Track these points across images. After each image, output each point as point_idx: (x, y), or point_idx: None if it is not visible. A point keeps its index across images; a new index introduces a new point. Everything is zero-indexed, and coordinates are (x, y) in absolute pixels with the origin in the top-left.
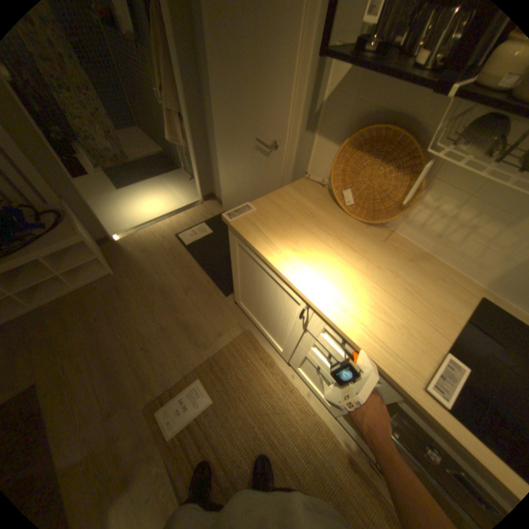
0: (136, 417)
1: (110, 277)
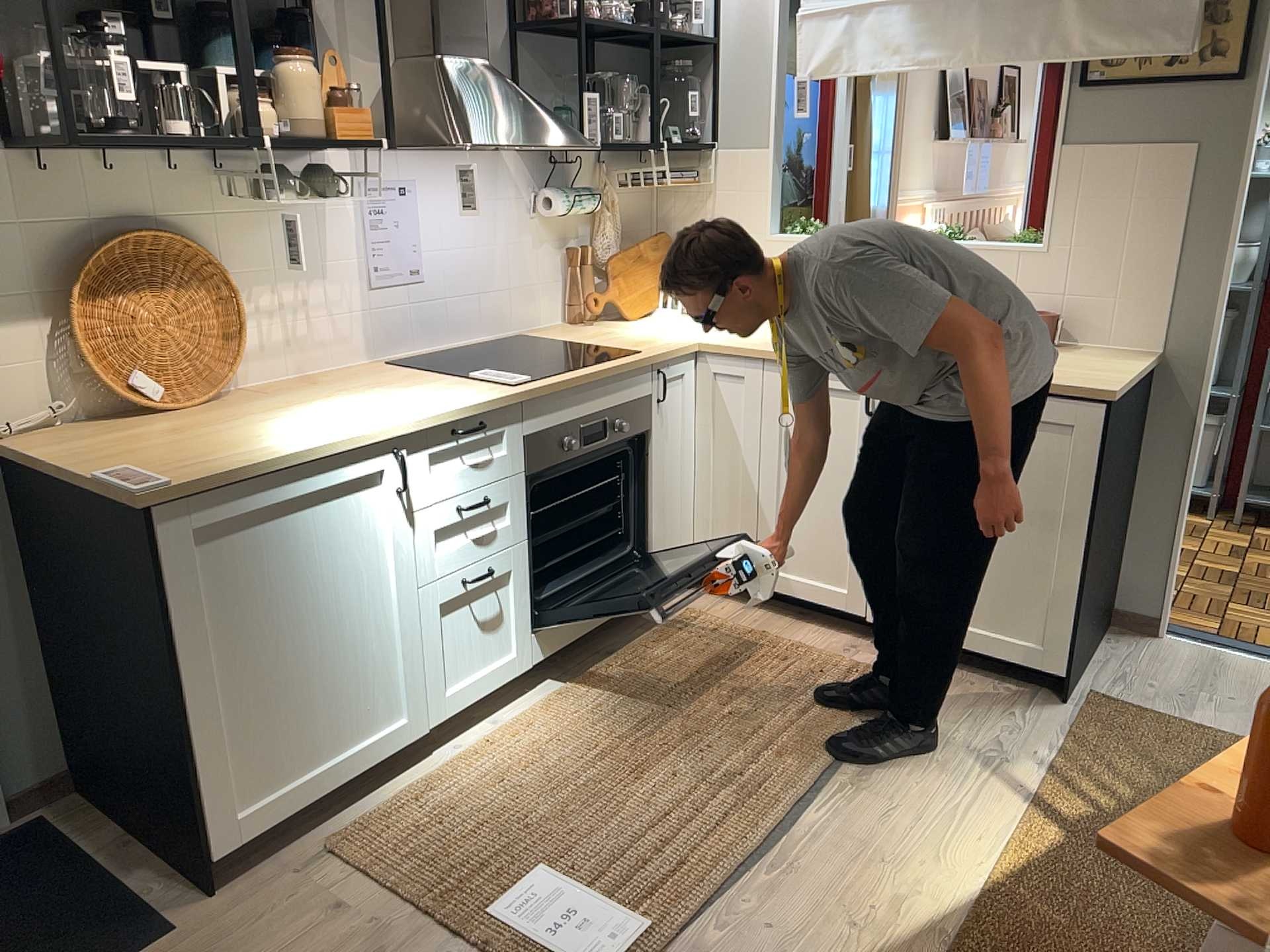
0: None
1: None
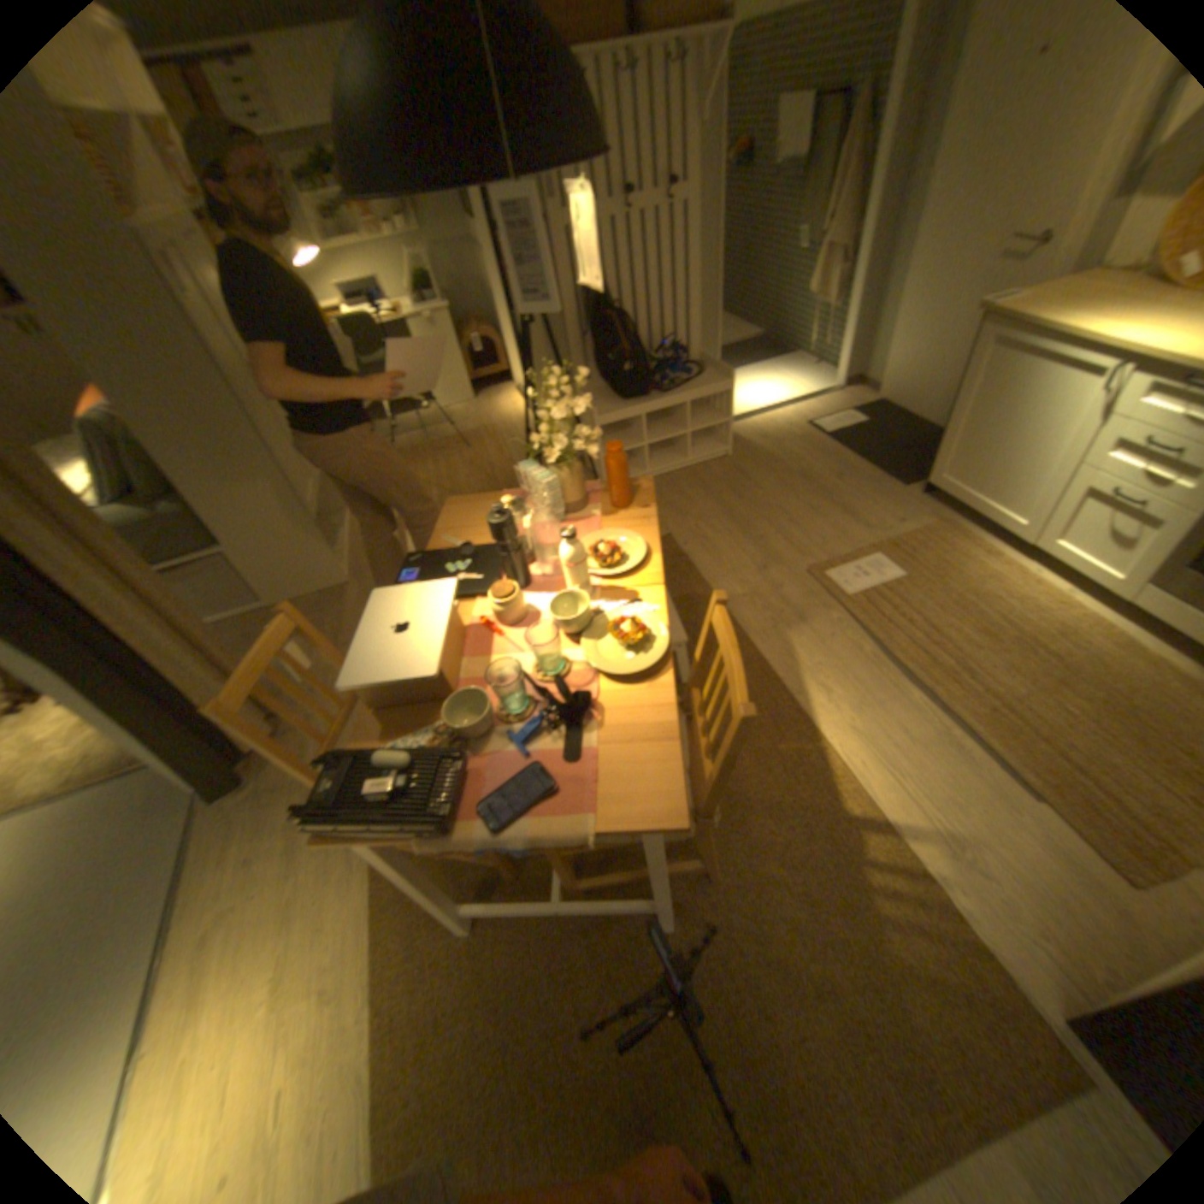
0: (798, 574)
1: (726, 459)
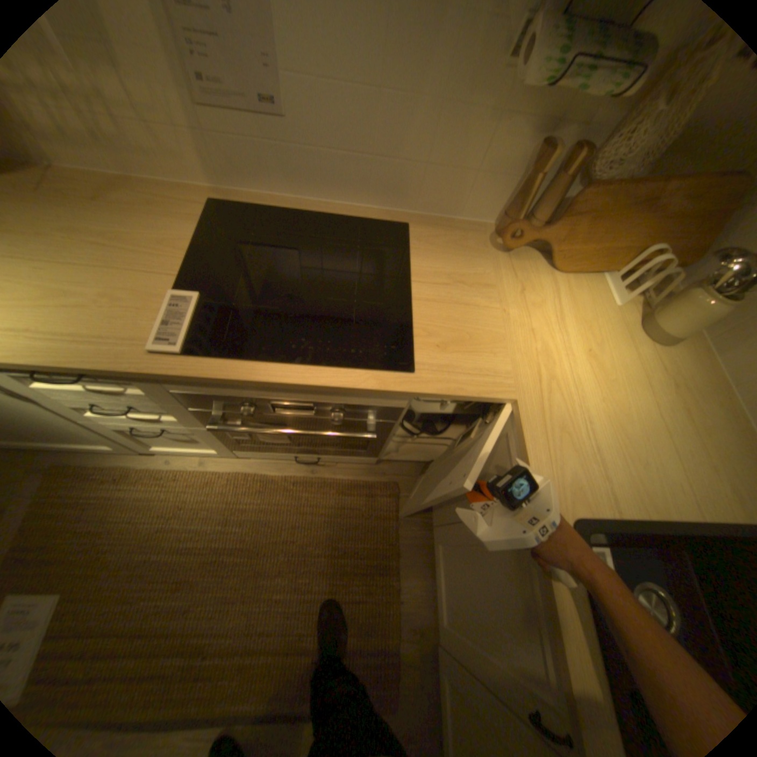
0: None
1: None
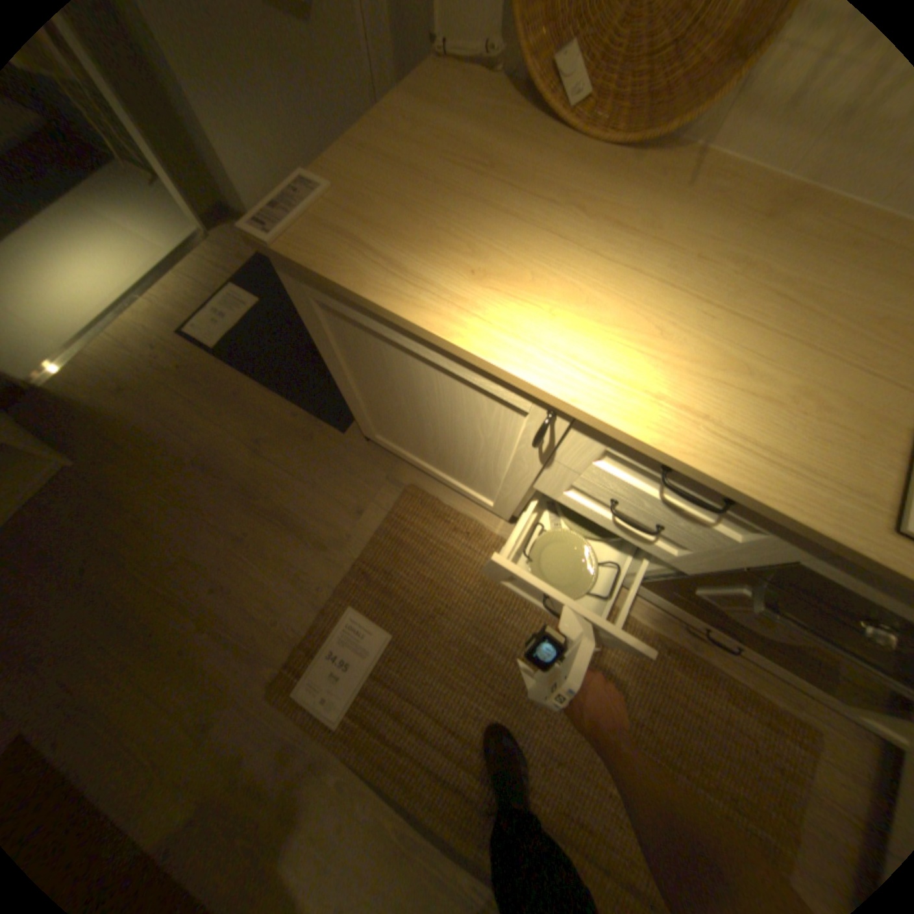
0: (257, 713)
1: (70, 473)
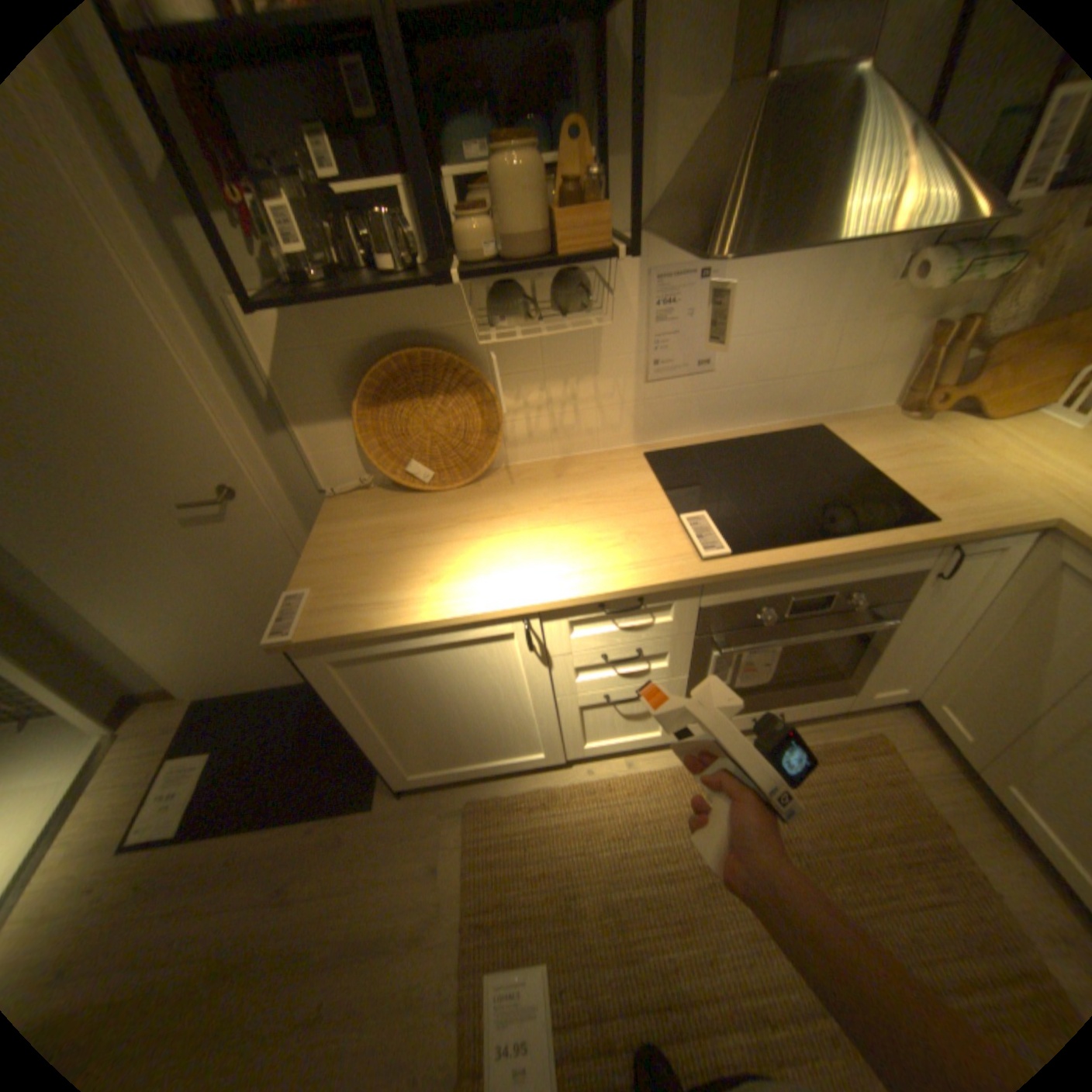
0: None
1: None
